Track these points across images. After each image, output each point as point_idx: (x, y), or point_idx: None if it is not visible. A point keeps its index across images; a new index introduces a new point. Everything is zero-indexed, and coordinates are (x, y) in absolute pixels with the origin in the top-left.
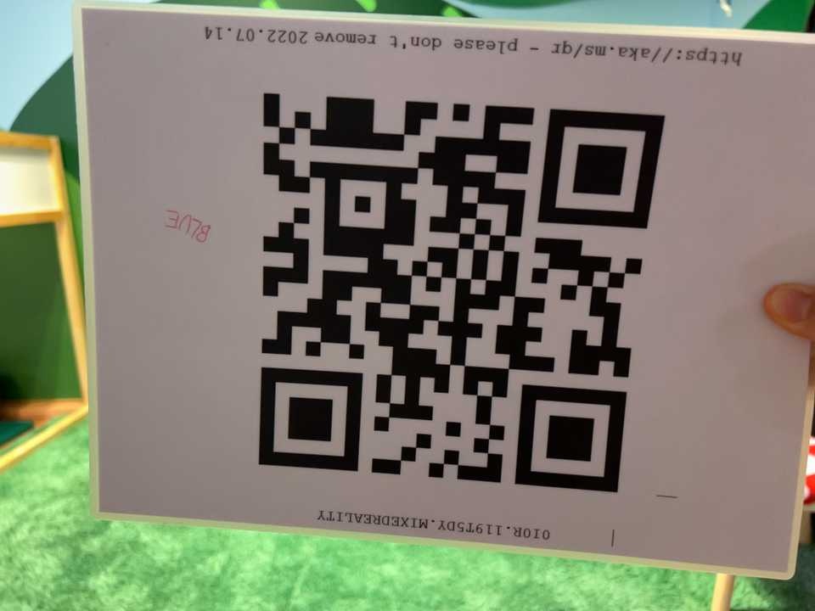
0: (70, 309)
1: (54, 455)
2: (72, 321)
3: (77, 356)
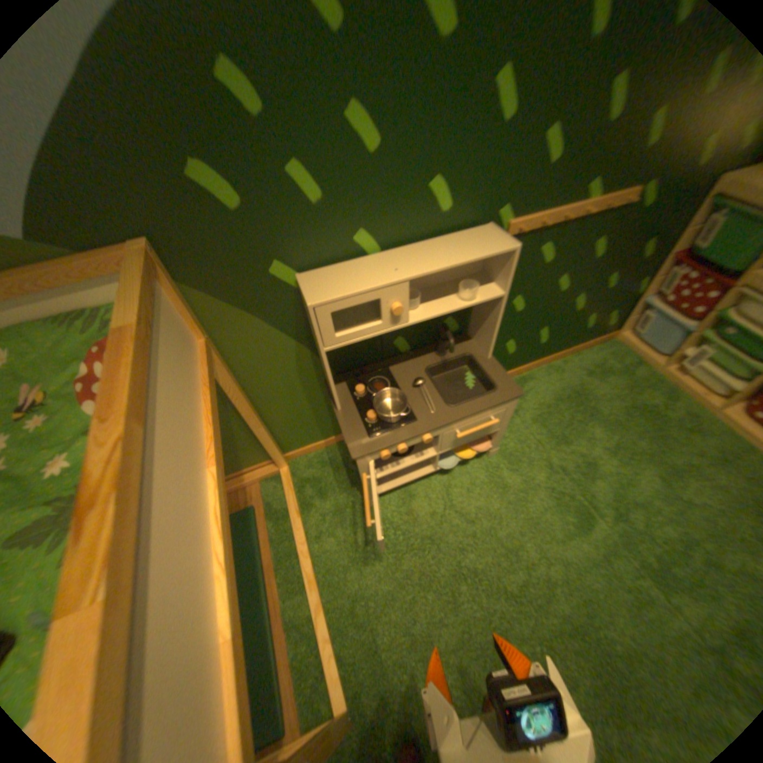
0: (248, 419)
1: (330, 543)
2: (253, 426)
3: (266, 445)
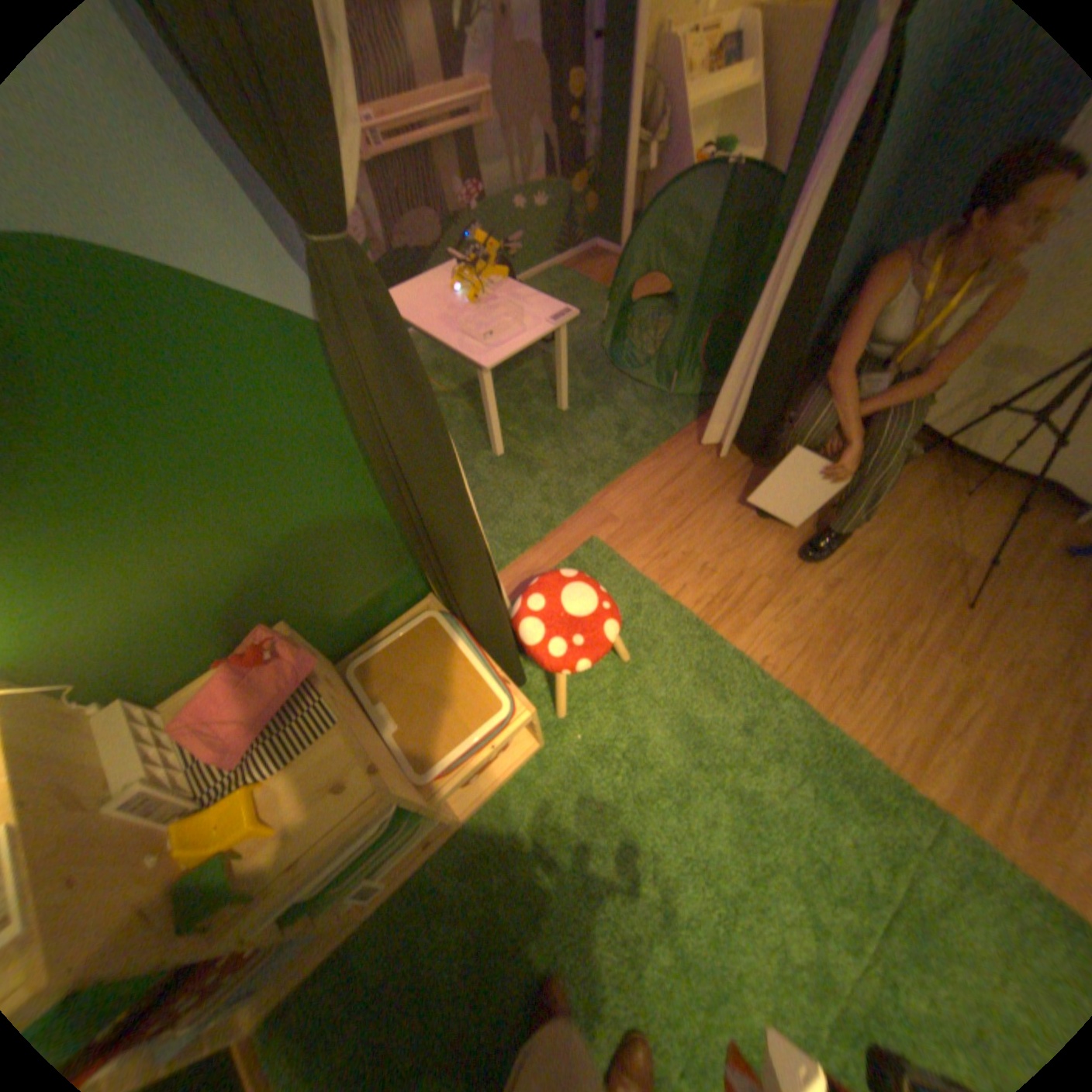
0: None
1: None
2: None
3: None
